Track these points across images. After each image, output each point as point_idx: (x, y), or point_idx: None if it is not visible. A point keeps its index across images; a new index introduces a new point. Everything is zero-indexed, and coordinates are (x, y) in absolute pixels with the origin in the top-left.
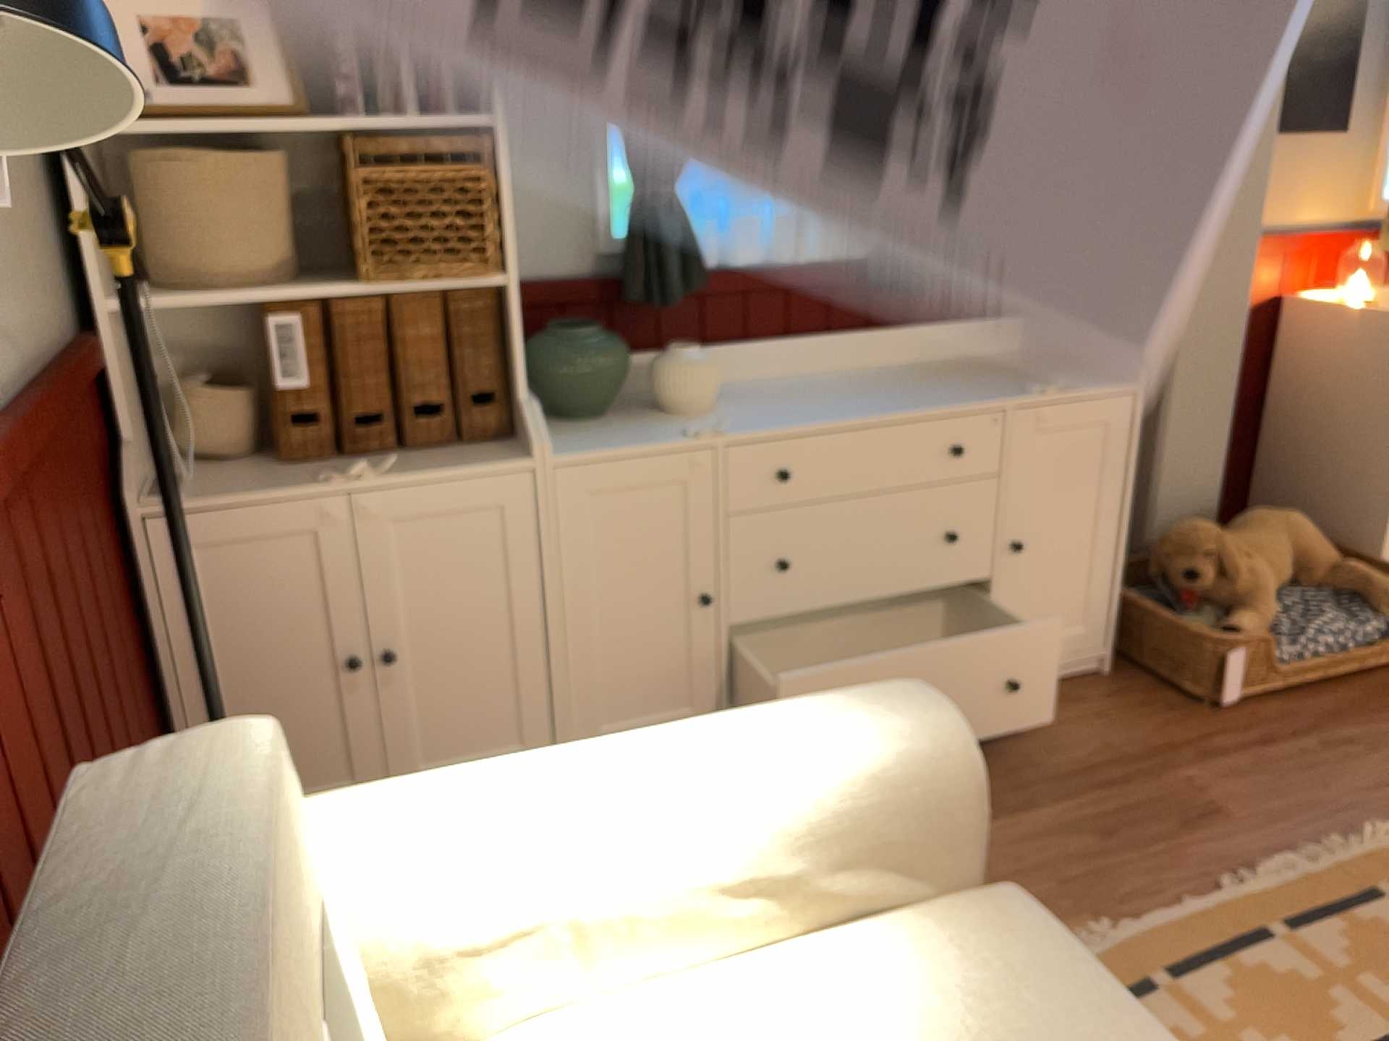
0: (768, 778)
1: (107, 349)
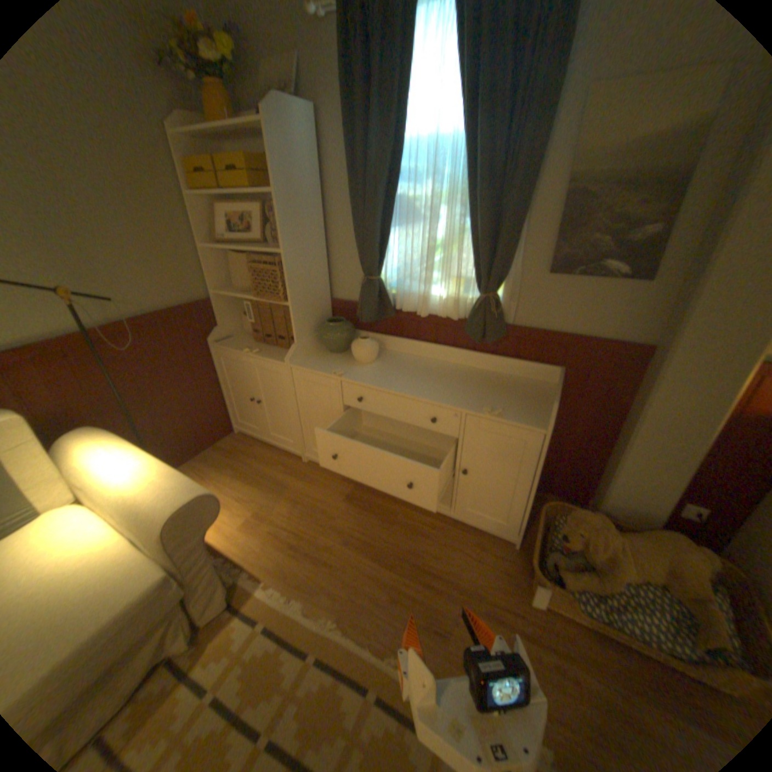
0: (126, 491)
1: (214, 302)
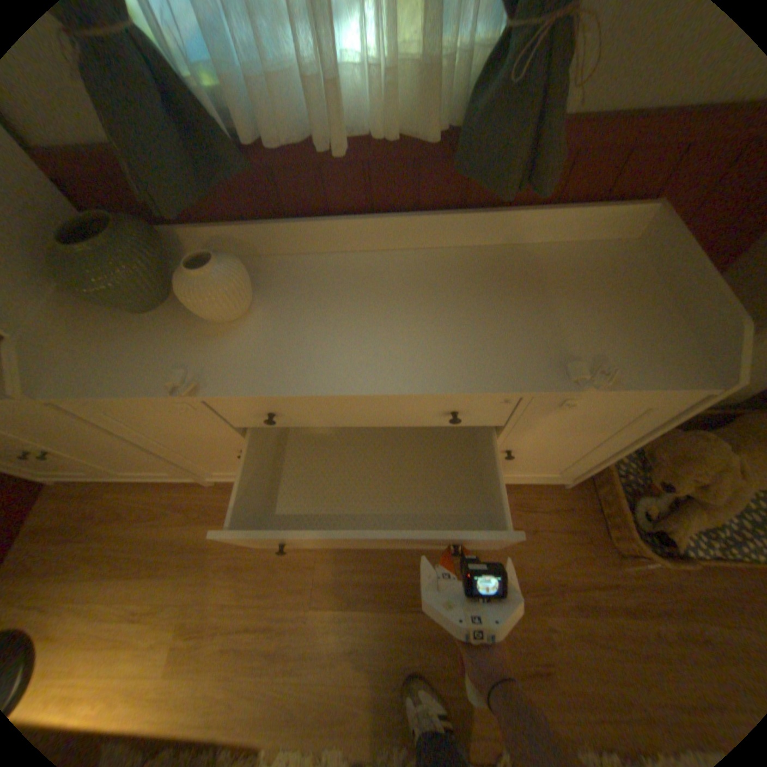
0: None
1: None
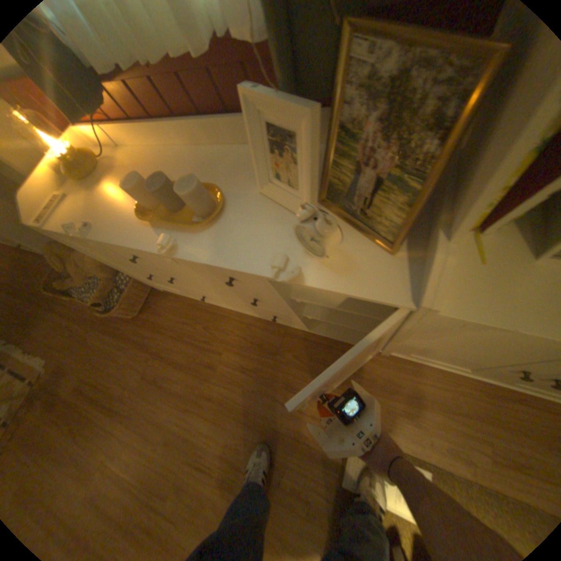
0: None
1: None
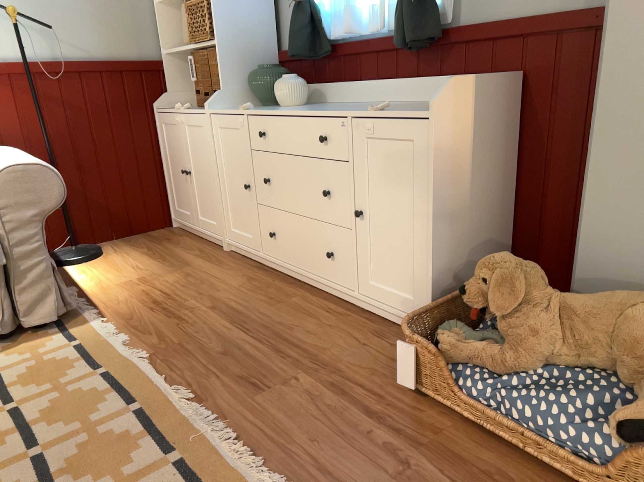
0: None
1: (165, 67)
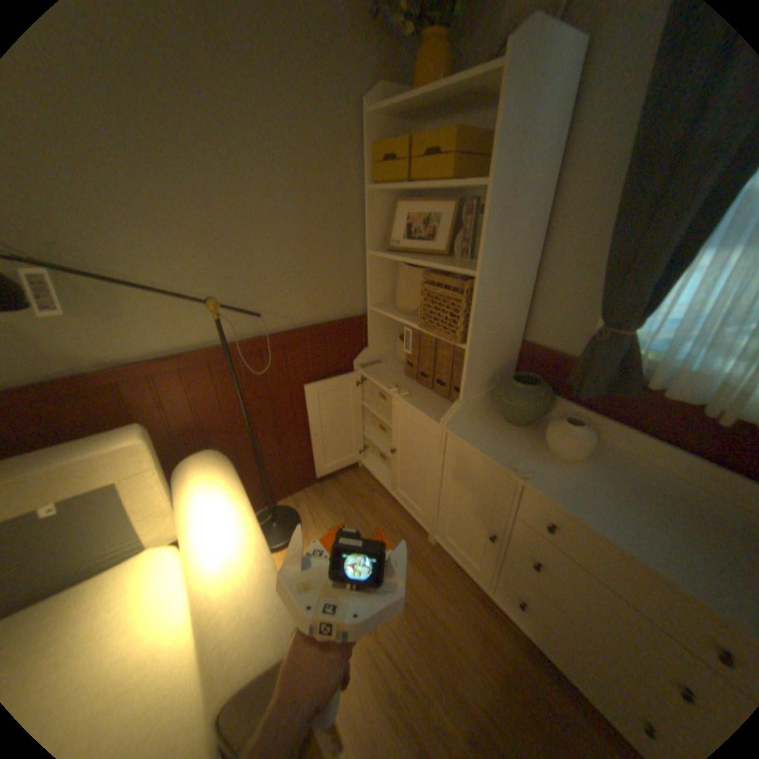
0: (207, 594)
1: (370, 319)
